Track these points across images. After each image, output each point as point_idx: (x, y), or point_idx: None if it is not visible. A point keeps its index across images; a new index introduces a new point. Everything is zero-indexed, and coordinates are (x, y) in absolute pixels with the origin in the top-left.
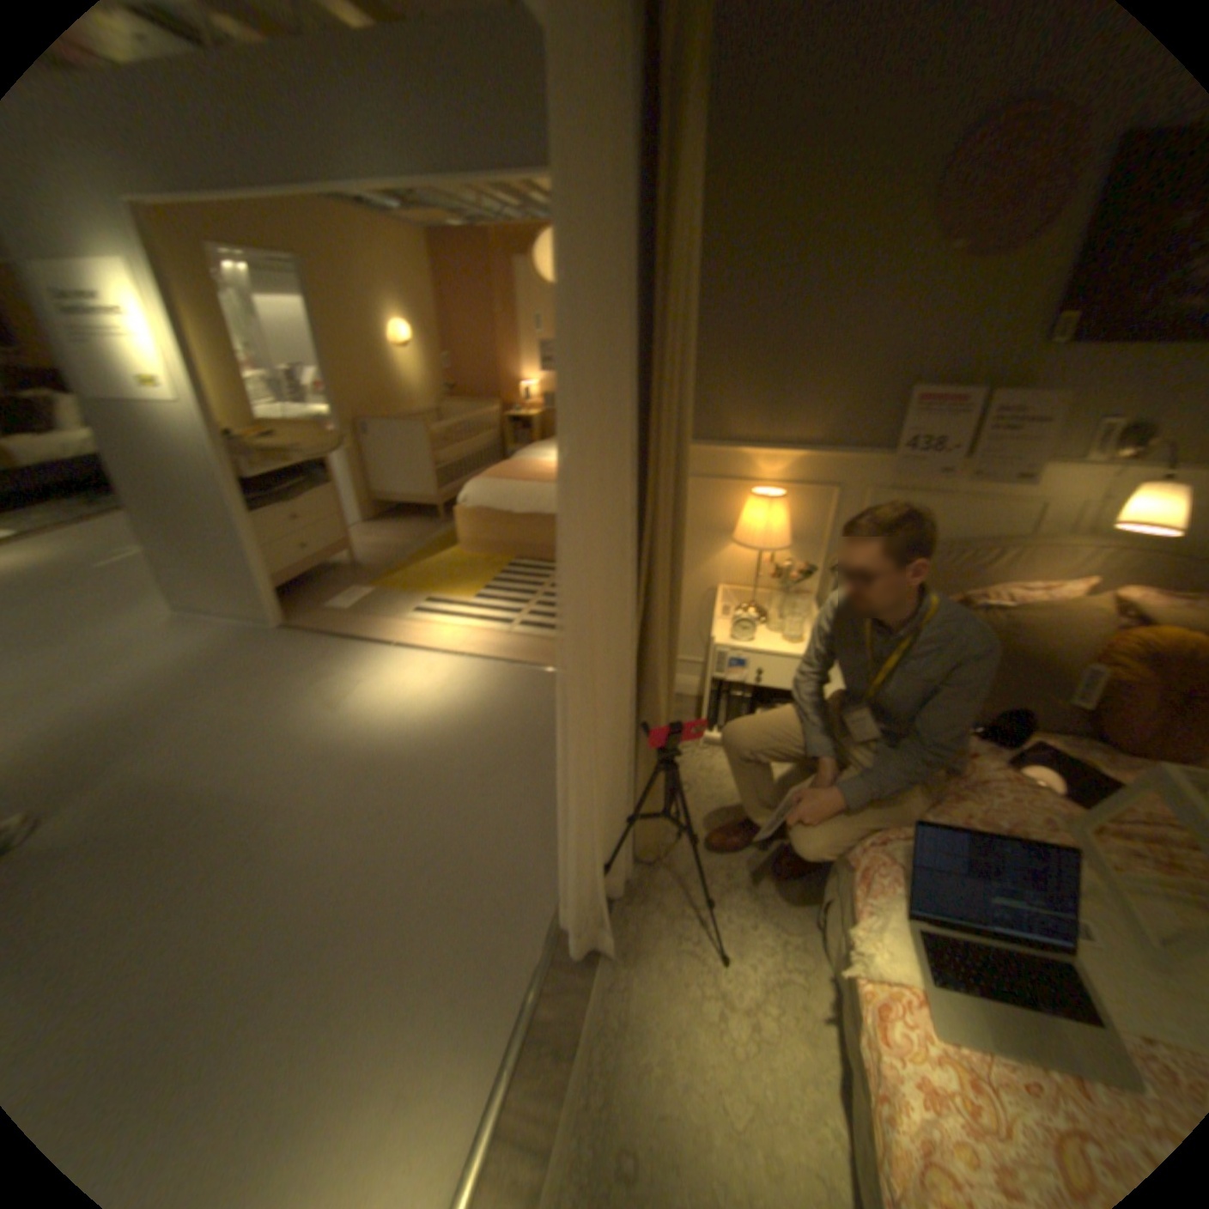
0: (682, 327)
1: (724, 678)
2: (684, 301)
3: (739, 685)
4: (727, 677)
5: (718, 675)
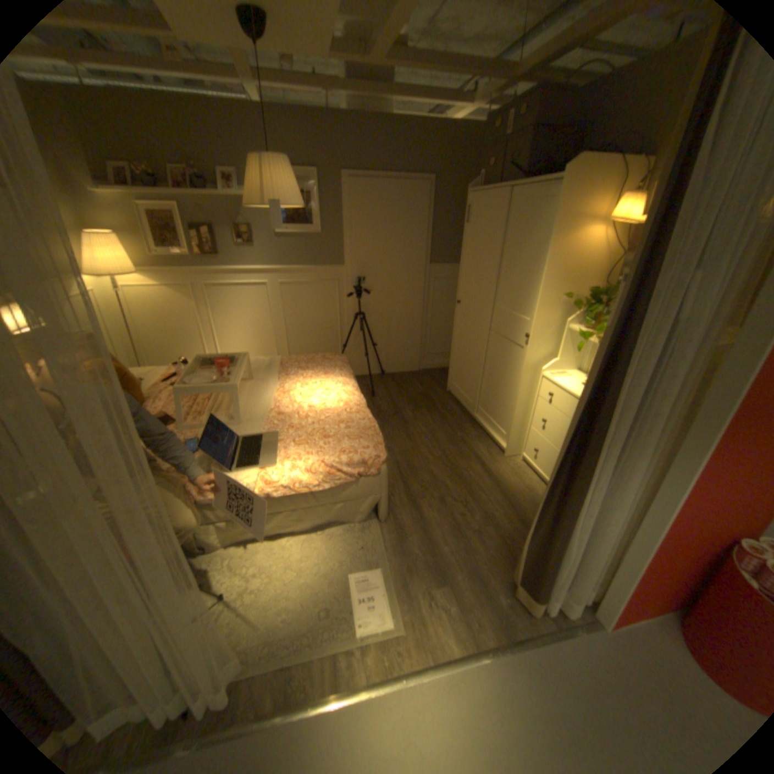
0: None
1: None
2: None
3: None
4: None
5: None
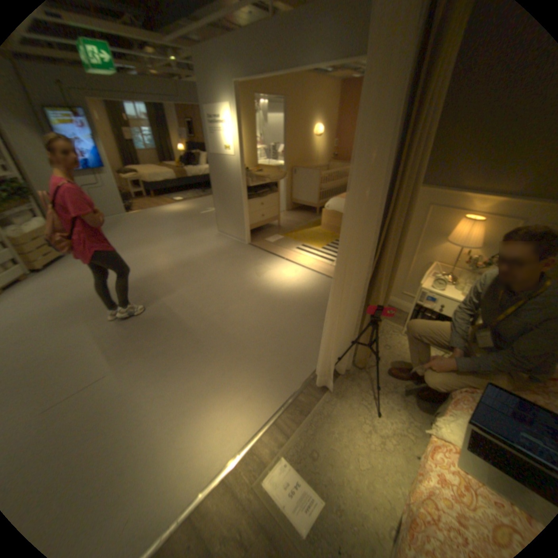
0: (429, 128)
1: (423, 306)
2: (432, 116)
3: (430, 311)
4: (425, 306)
5: (421, 304)
